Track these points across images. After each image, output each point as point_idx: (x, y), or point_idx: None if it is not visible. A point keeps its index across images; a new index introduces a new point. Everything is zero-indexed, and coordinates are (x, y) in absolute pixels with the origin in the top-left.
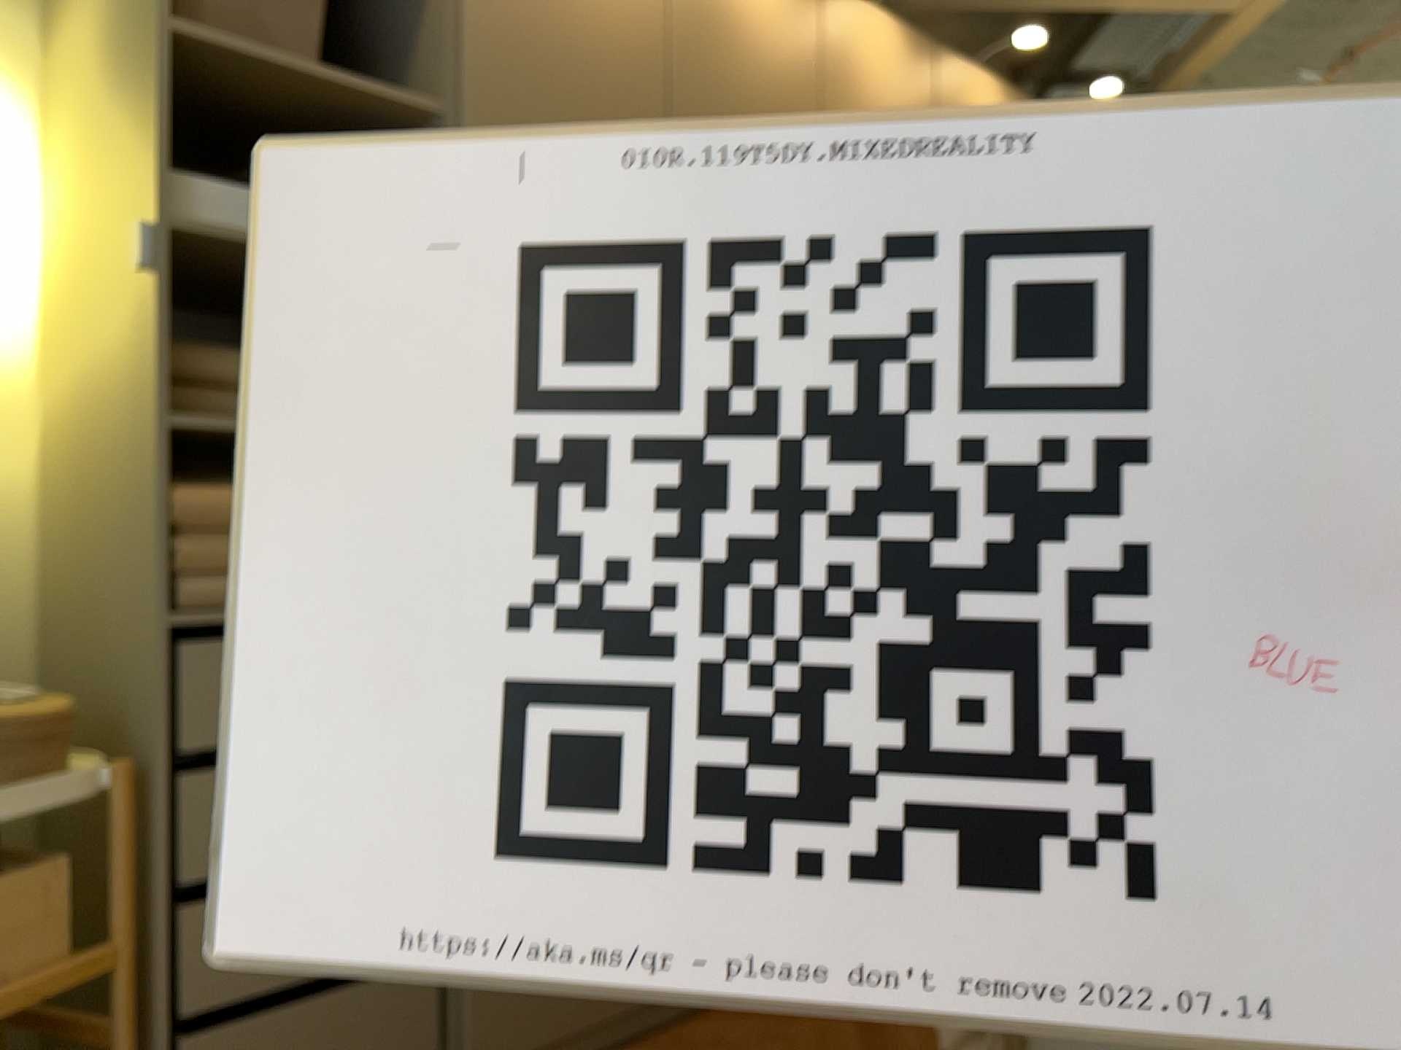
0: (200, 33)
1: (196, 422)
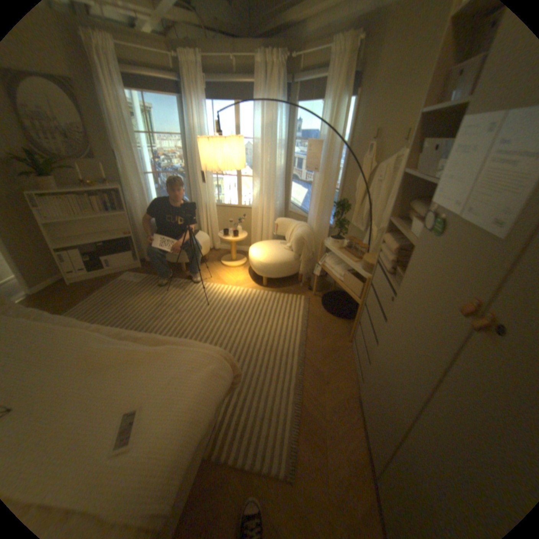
0: (426, 110)
1: (394, 220)
